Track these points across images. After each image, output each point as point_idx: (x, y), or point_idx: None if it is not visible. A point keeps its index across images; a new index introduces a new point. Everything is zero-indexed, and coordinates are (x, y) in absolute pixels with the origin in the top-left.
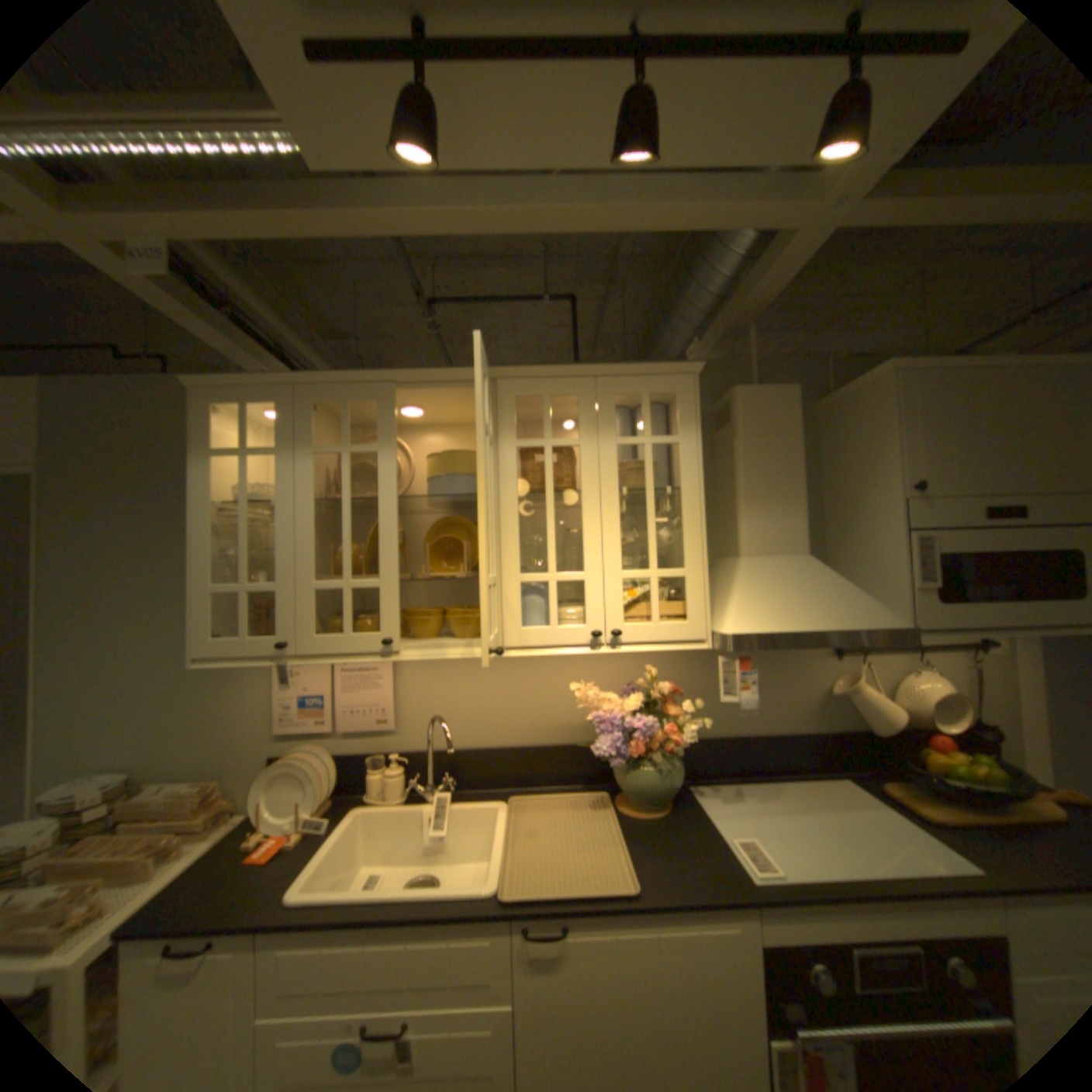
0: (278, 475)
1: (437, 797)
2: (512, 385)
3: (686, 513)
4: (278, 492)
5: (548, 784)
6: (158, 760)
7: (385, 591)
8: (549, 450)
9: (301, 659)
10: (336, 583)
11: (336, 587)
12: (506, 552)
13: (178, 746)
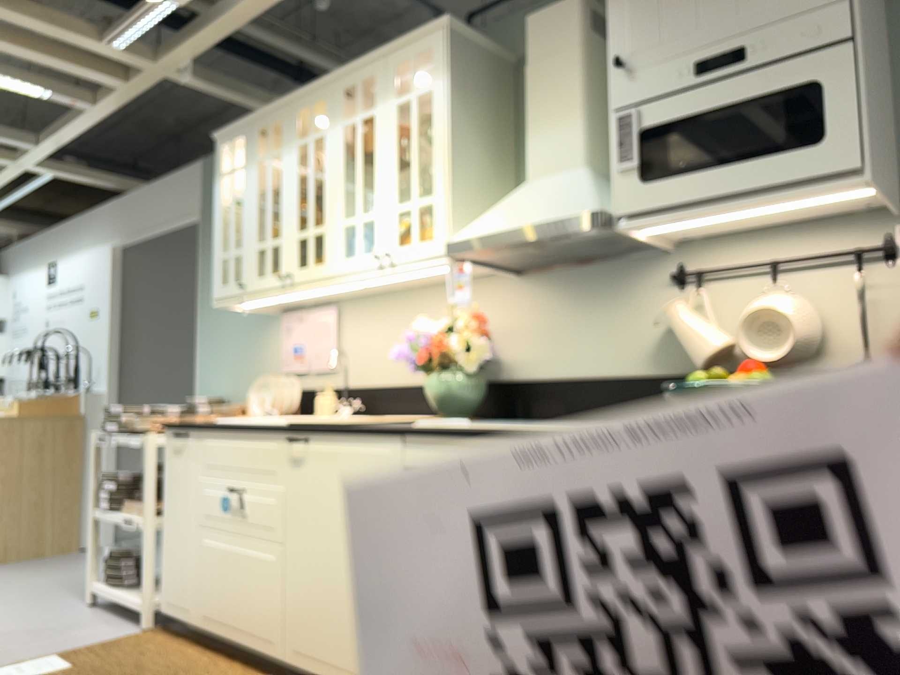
0: (244, 182)
1: None
2: (341, 83)
3: (435, 148)
4: (244, 192)
5: None
6: (239, 390)
7: (282, 245)
8: (359, 123)
9: (251, 295)
10: (264, 244)
11: (263, 246)
12: (335, 206)
13: (246, 381)
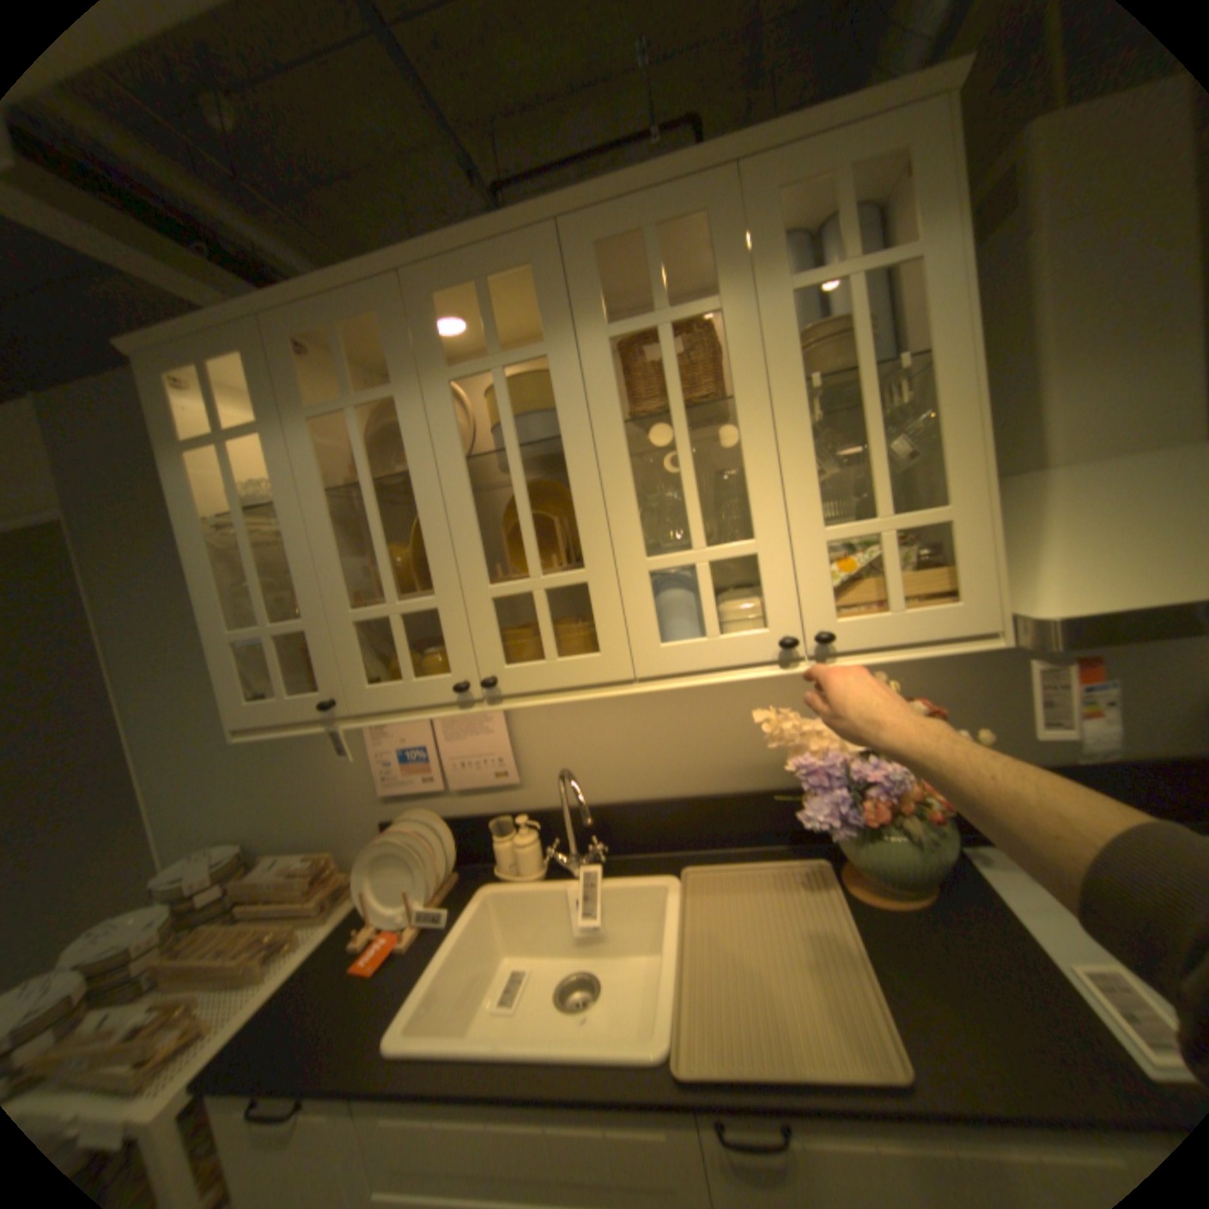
0: (270, 462)
1: (584, 871)
2: (585, 223)
3: (947, 398)
4: (276, 487)
5: (736, 845)
6: (270, 827)
7: (447, 612)
8: (667, 330)
9: (359, 719)
10: (379, 609)
11: (380, 614)
12: (617, 526)
13: (285, 811)
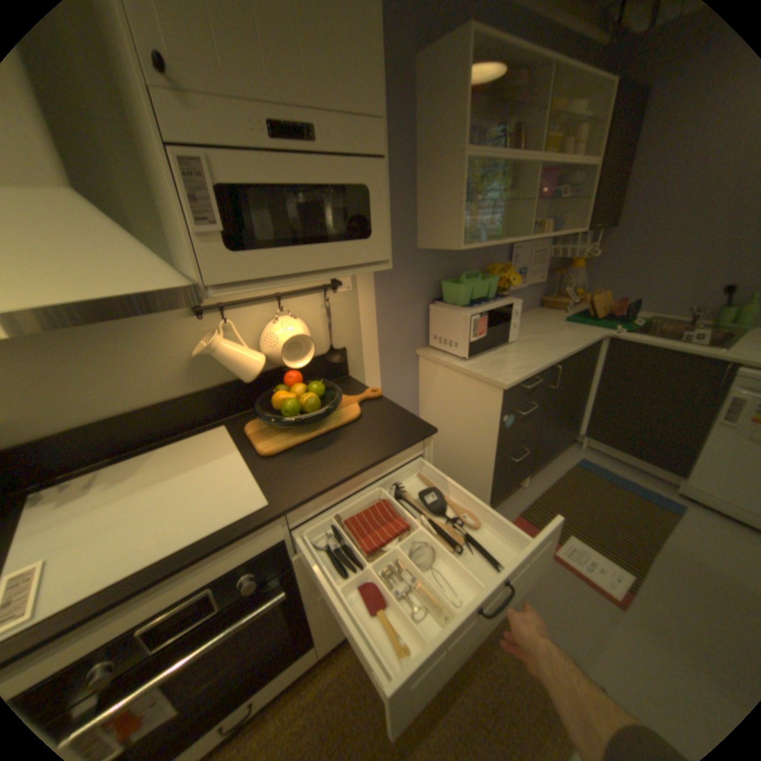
0: None
1: None
2: None
3: None
4: None
5: None
6: None
7: None
8: None
9: None
10: None
11: None
12: None
13: None
